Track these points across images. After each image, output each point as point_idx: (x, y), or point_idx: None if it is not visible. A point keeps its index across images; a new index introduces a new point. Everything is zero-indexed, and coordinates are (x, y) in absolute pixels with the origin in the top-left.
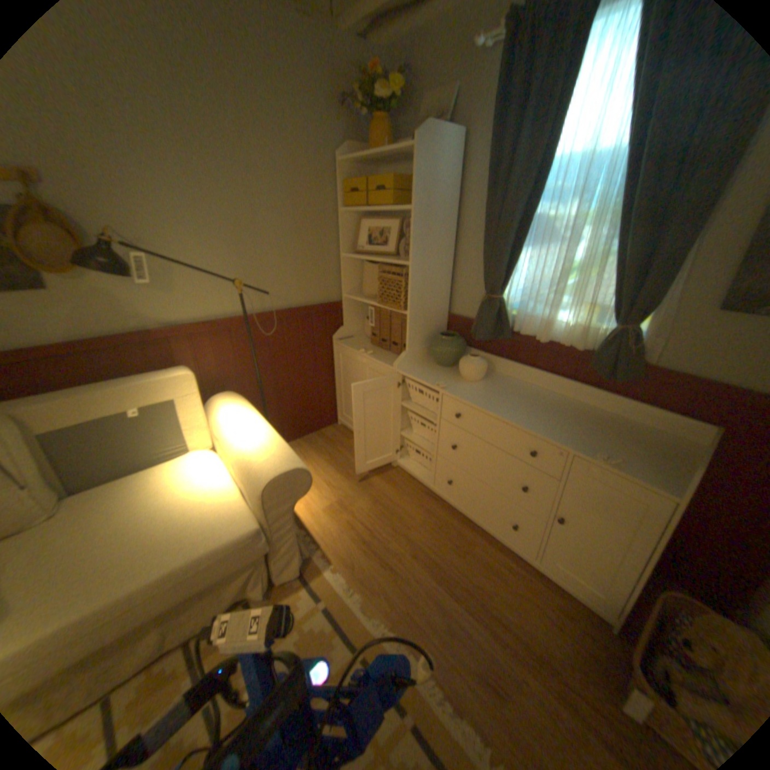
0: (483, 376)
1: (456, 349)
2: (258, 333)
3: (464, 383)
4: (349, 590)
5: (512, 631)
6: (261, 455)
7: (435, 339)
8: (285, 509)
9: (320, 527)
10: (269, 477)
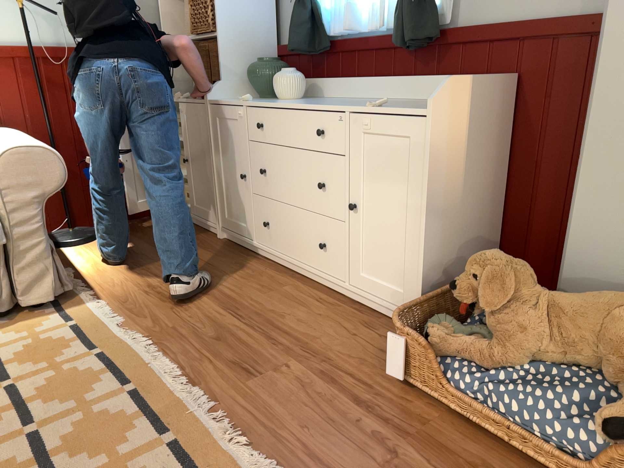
0: (297, 92)
1: (272, 70)
2: (52, 74)
3: (275, 101)
4: (111, 314)
5: (292, 336)
6: (9, 143)
7: (251, 65)
8: (29, 198)
9: (102, 278)
10: (7, 150)
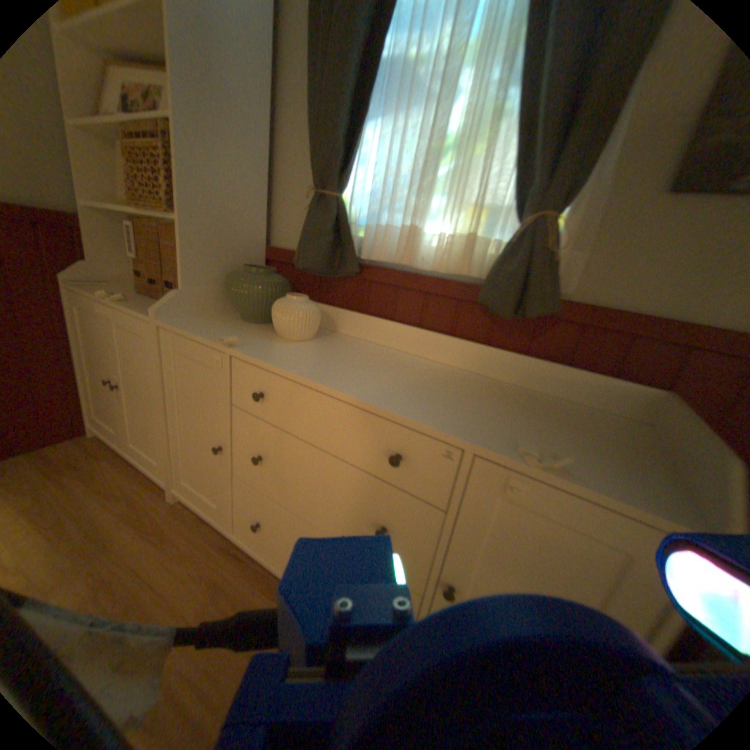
0: (314, 331)
1: (271, 288)
2: None
3: (281, 343)
4: None
5: None
6: None
7: (235, 272)
8: None
9: None
10: None
